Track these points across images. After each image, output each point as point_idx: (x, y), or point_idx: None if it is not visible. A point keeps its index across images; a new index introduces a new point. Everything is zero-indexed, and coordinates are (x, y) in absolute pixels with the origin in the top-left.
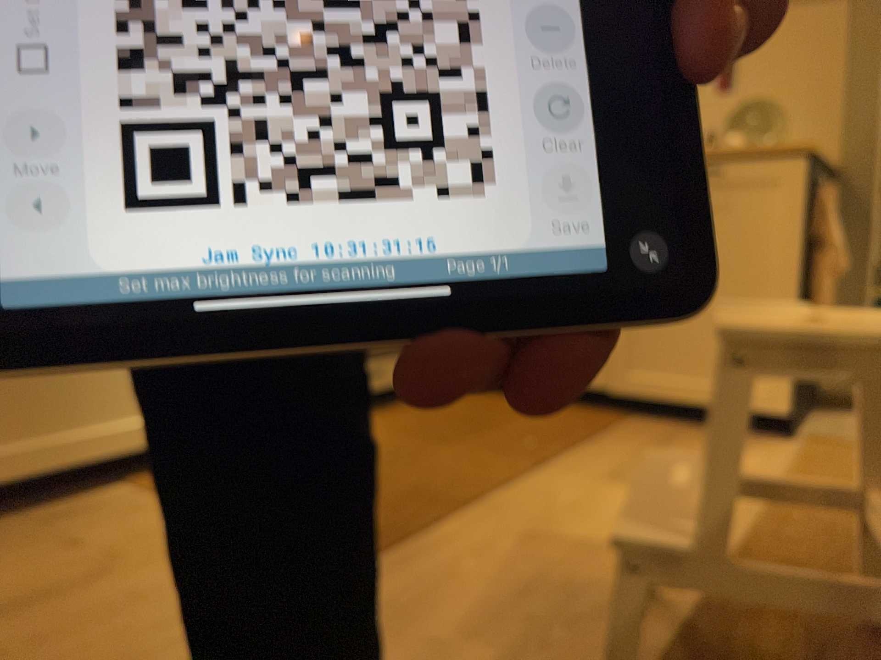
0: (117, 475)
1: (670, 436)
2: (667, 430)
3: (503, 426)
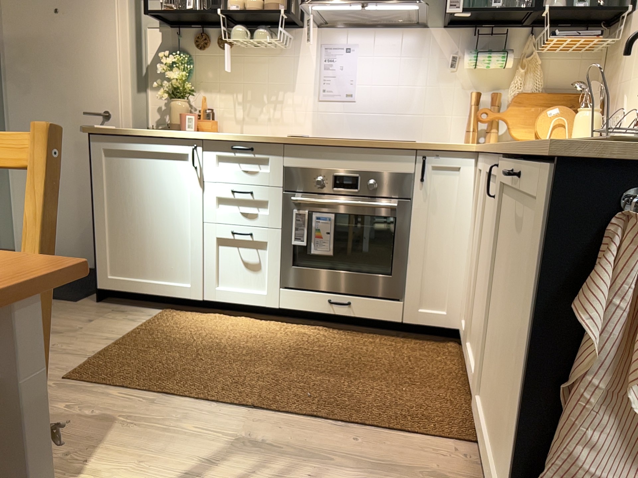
0: (179, 306)
1: (412, 473)
2: (435, 470)
3: (351, 379)
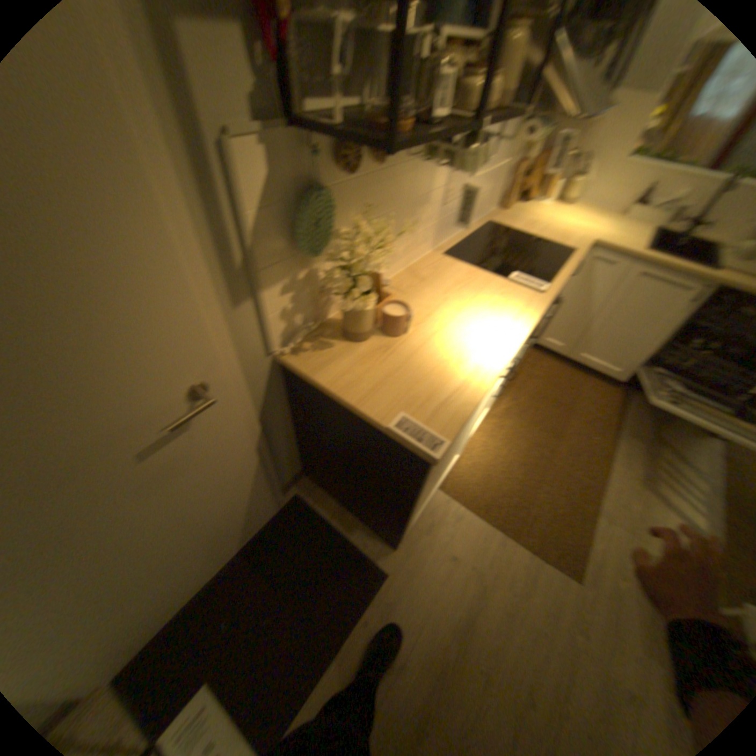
0: None
1: (659, 429)
2: (656, 420)
3: (577, 413)
